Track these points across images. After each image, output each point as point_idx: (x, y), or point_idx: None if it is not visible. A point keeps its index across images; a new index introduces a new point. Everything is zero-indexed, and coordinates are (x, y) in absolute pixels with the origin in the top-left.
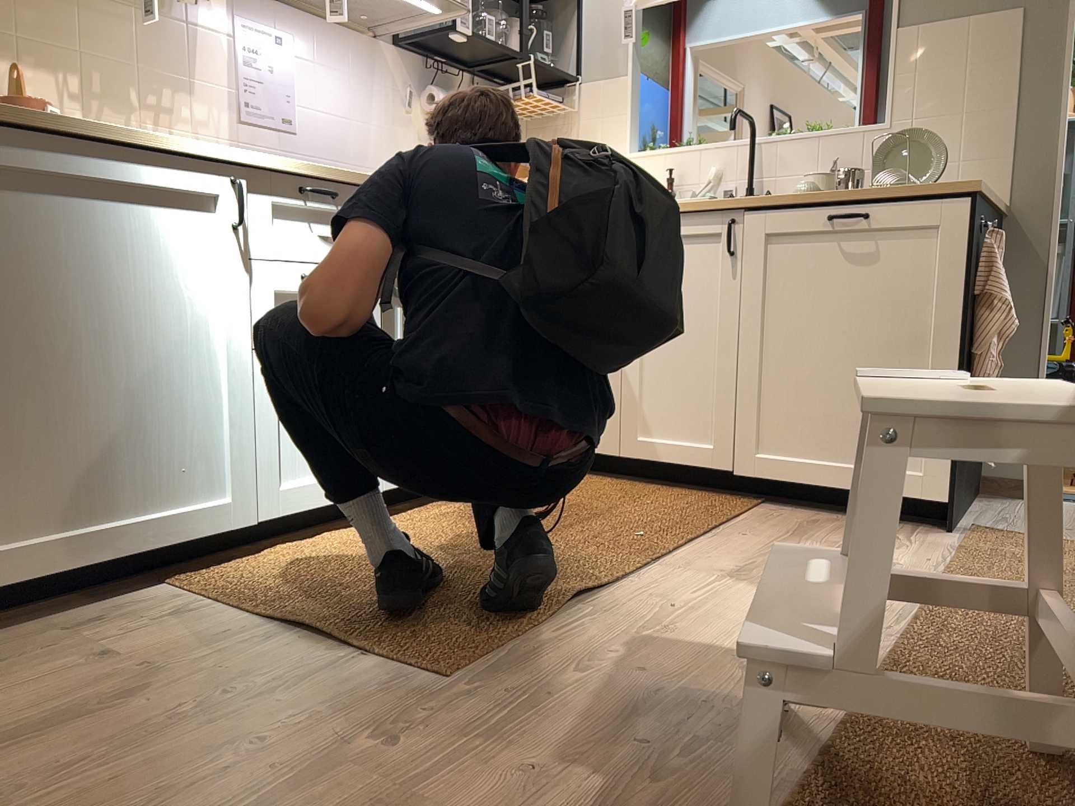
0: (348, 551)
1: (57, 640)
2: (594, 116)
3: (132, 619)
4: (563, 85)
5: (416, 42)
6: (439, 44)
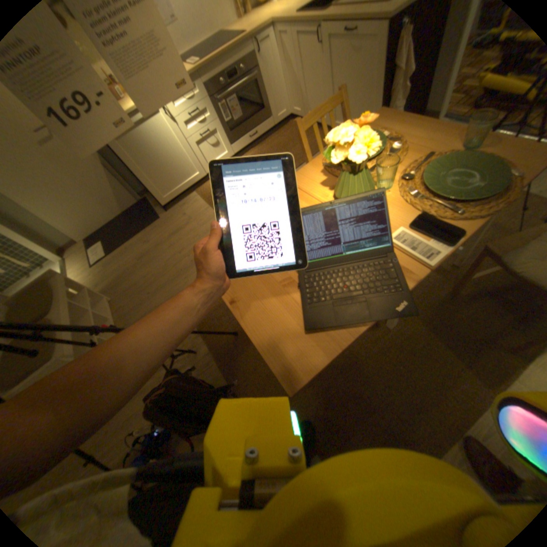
0: None
1: (179, 207)
2: None
3: (188, 201)
4: None
5: None
6: None
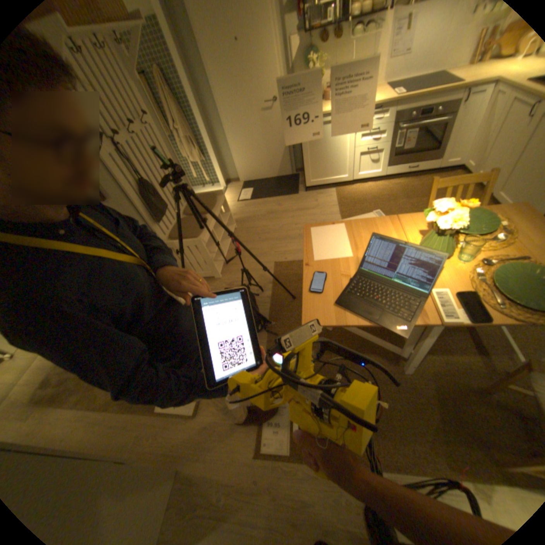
0: (367, 189)
1: (316, 195)
2: None
3: (325, 195)
4: None
5: None
6: None
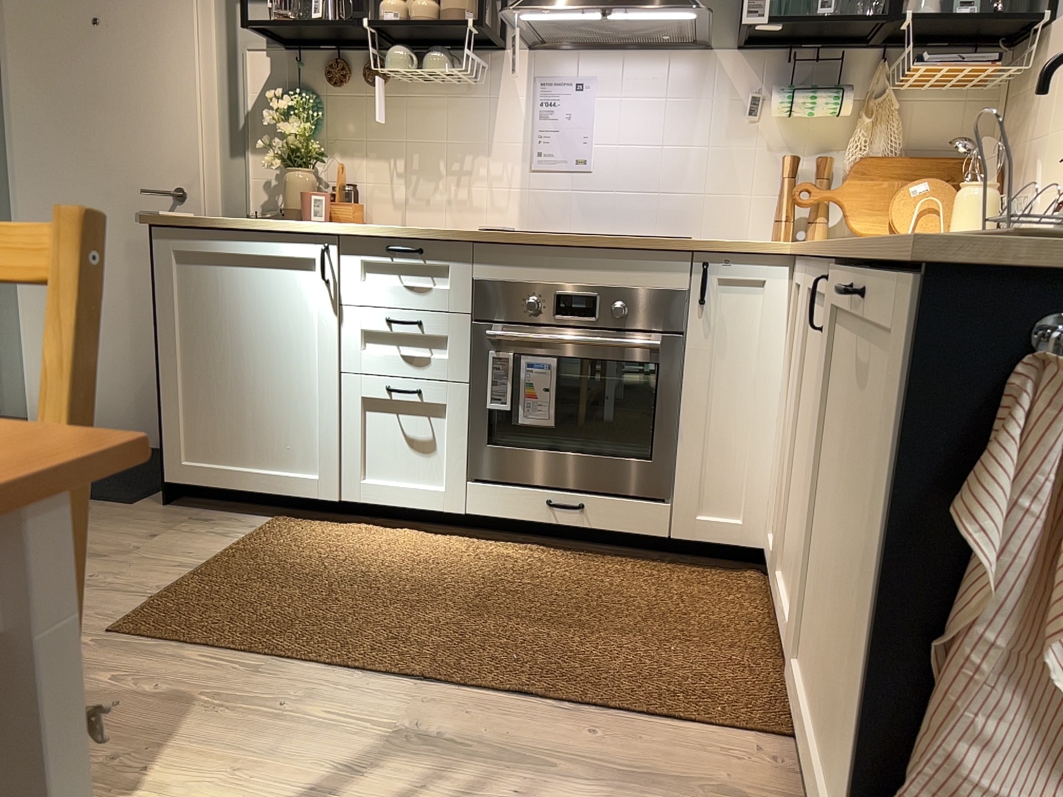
0: (368, 547)
1: (179, 521)
2: (1055, 72)
3: (206, 526)
4: (1038, 28)
5: (754, 39)
6: (784, 33)
